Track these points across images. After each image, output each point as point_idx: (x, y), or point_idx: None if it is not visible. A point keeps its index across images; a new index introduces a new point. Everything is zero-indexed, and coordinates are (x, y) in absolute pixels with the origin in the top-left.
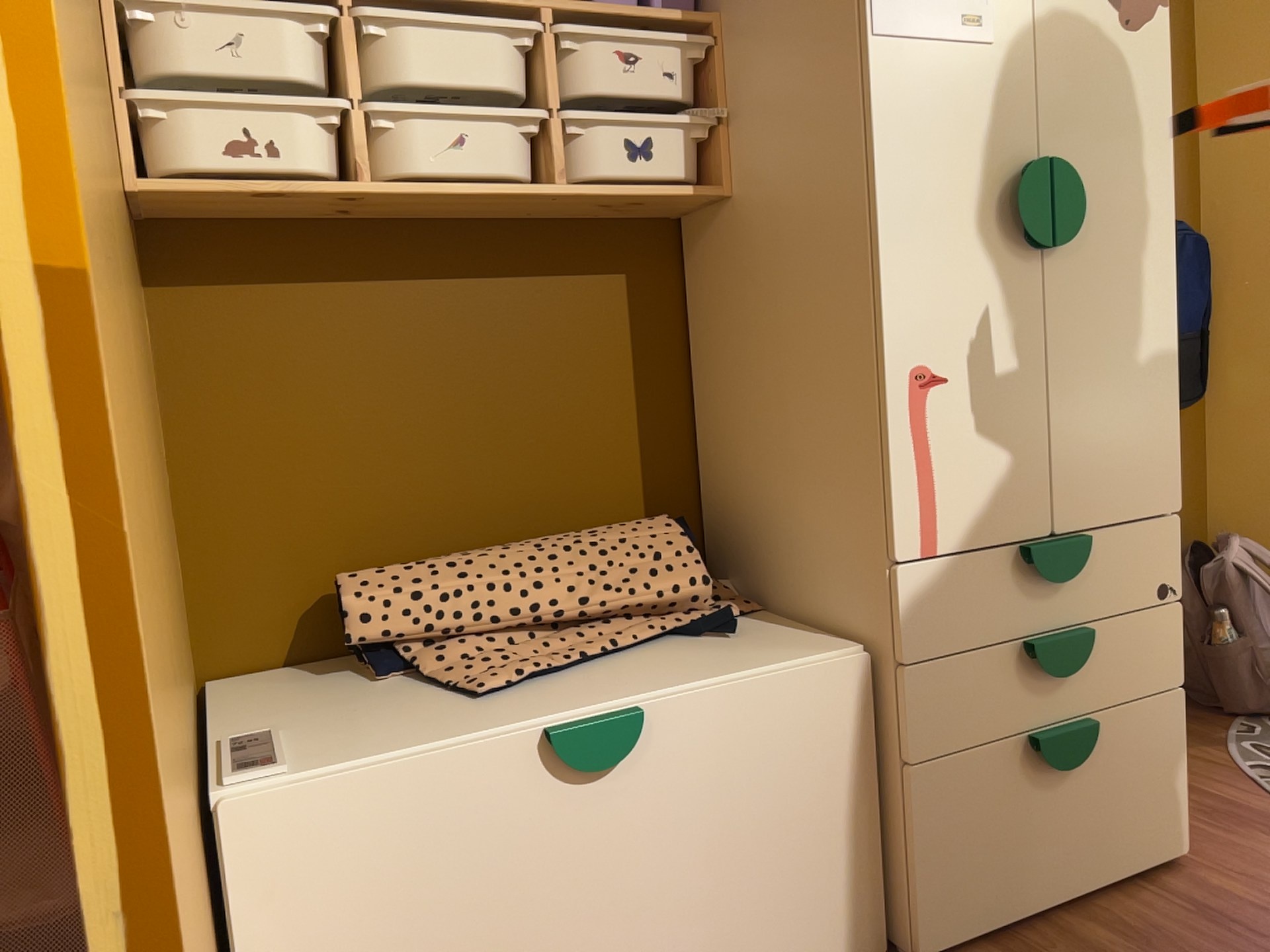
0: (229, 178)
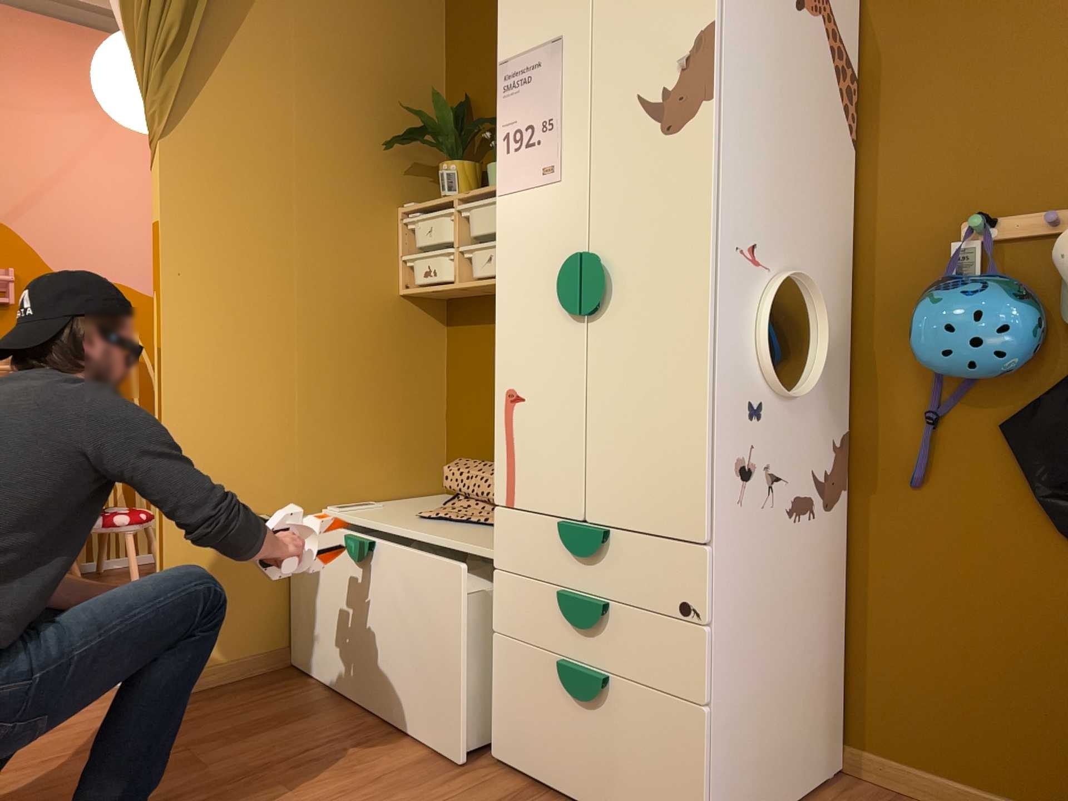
0: (422, 284)
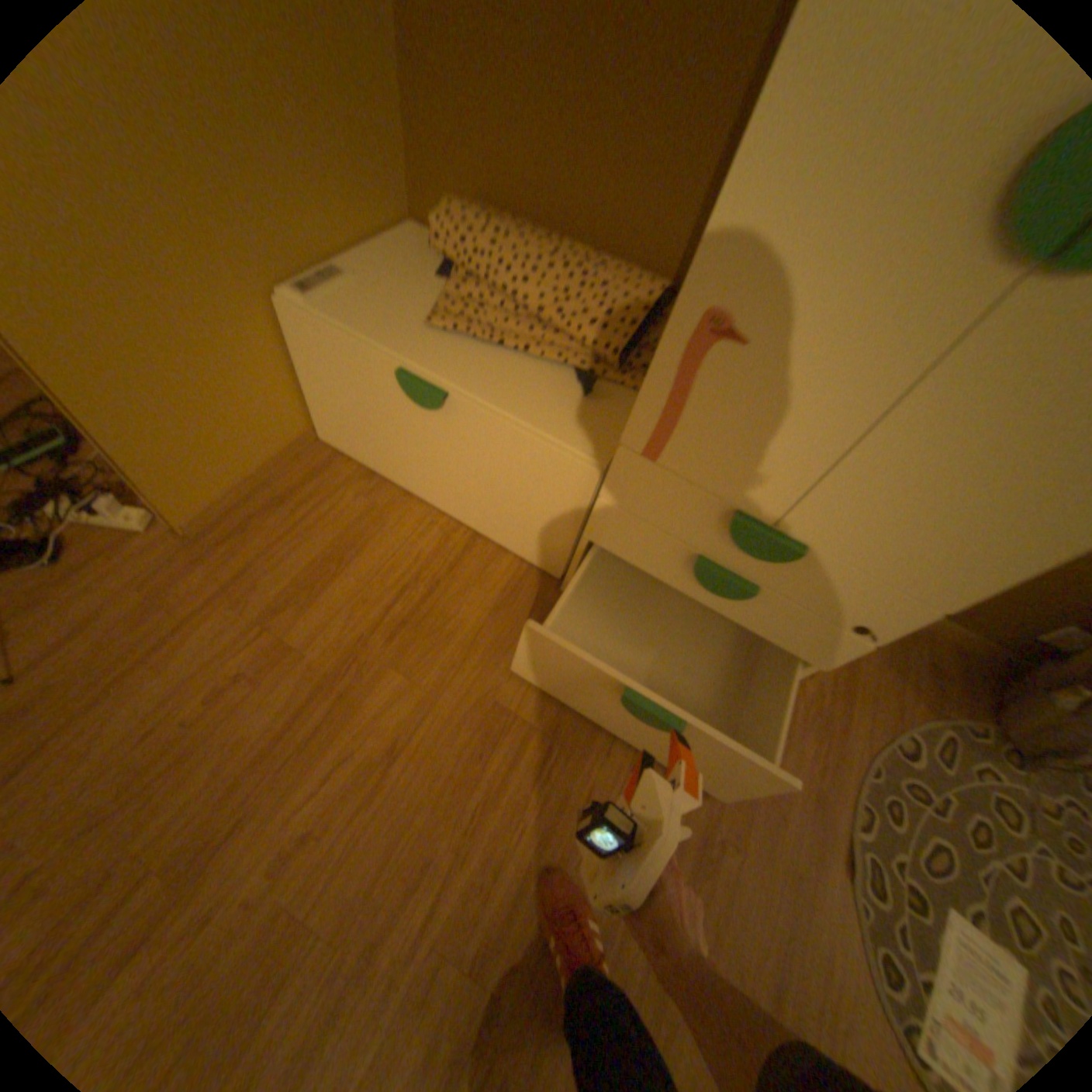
0: None
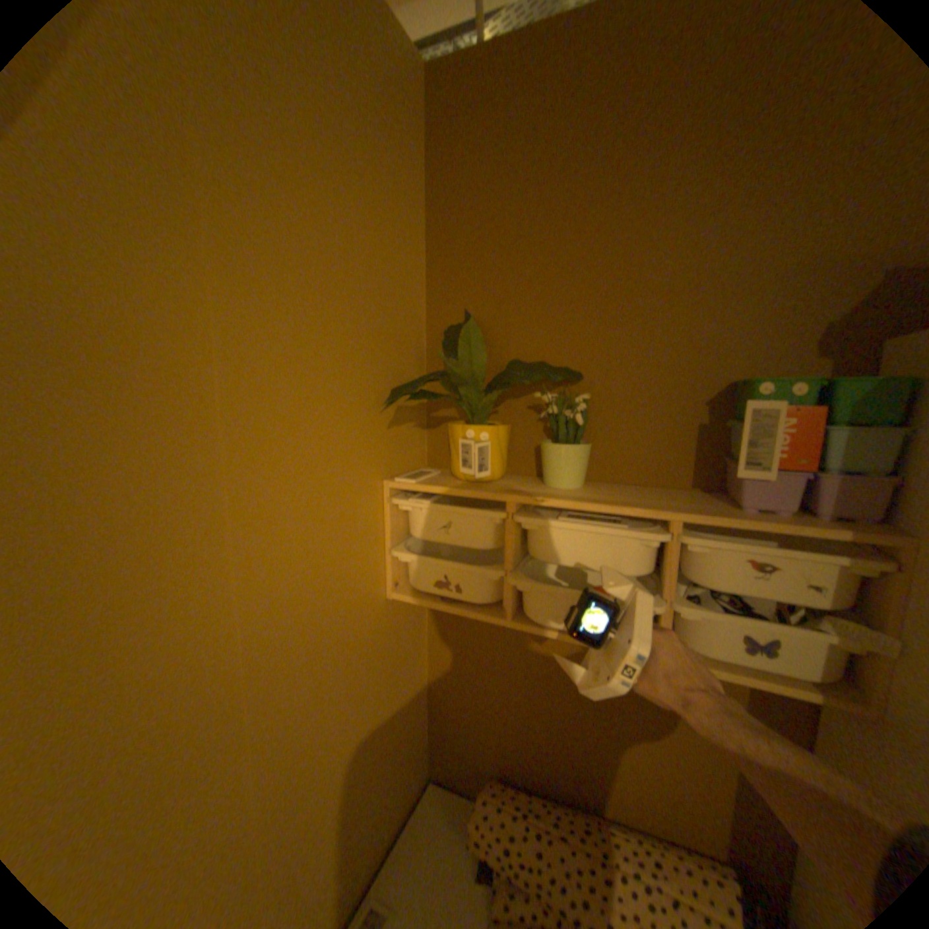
0: (435, 597)
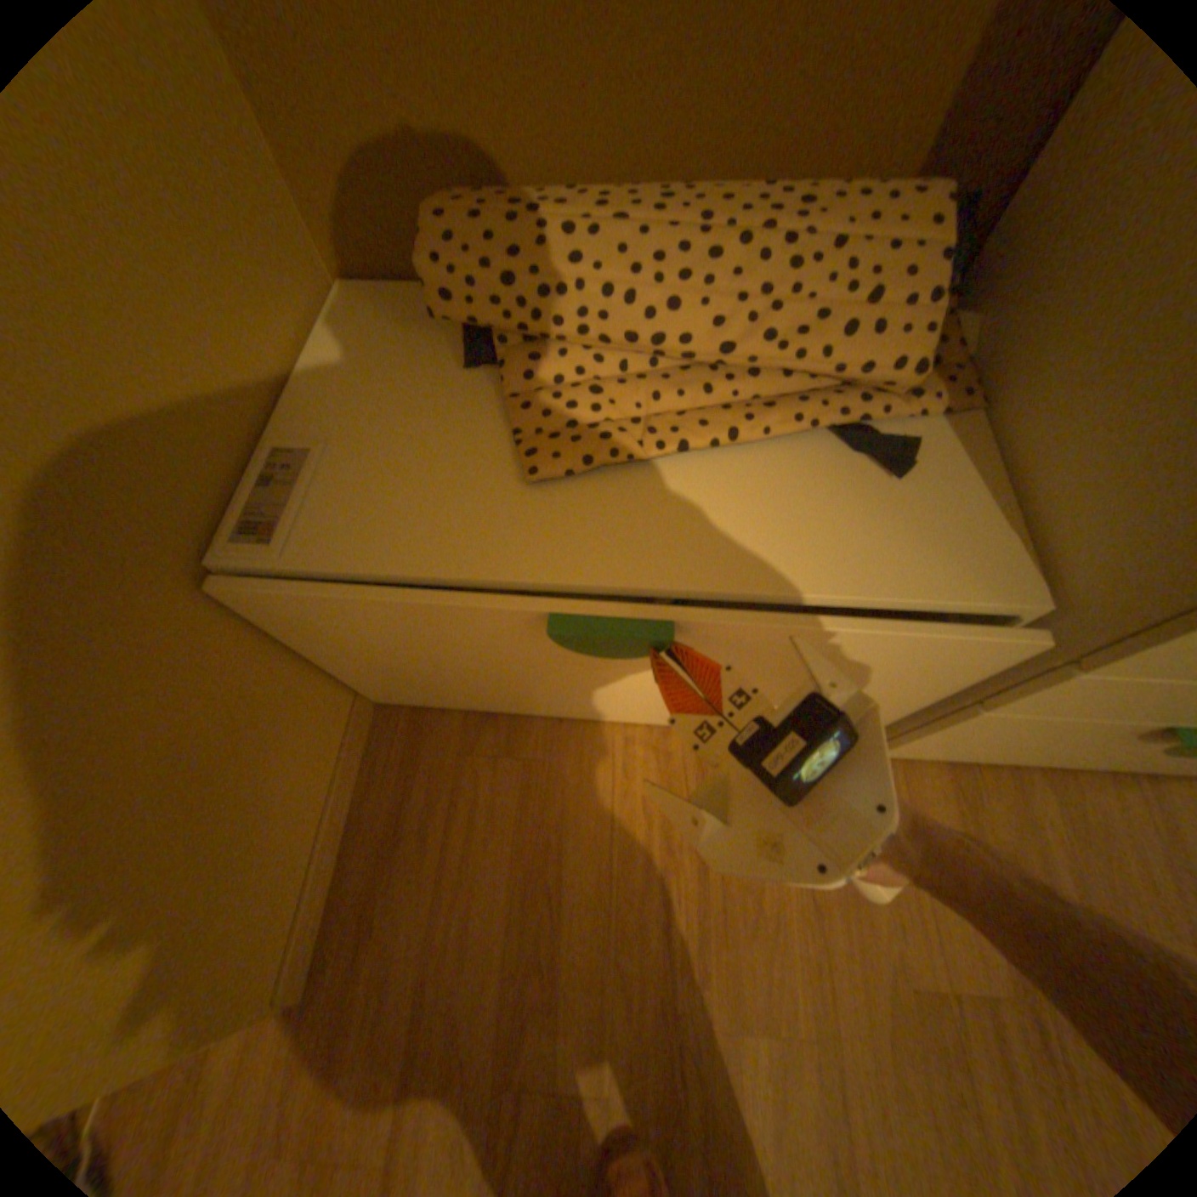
0: None
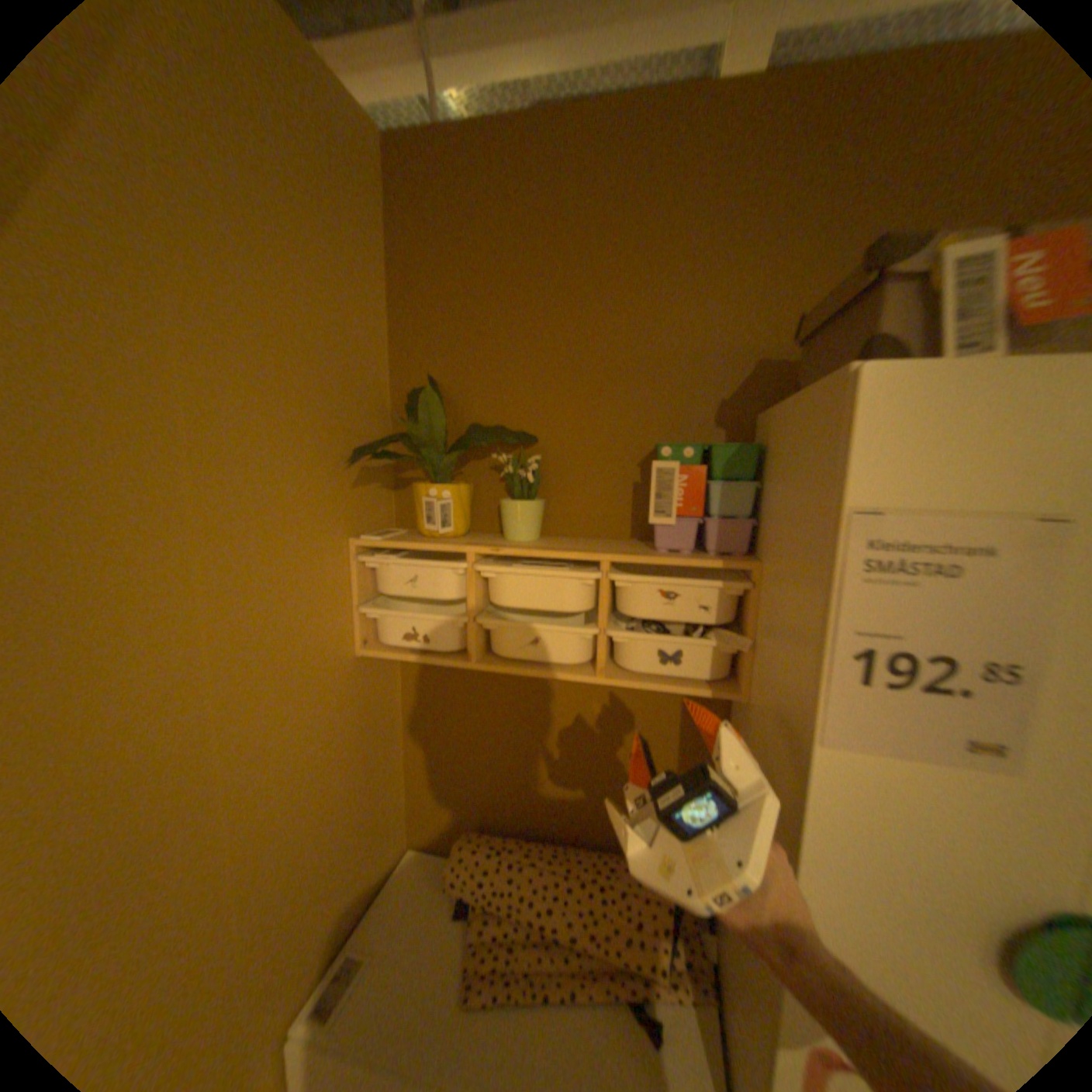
0: (403, 650)
